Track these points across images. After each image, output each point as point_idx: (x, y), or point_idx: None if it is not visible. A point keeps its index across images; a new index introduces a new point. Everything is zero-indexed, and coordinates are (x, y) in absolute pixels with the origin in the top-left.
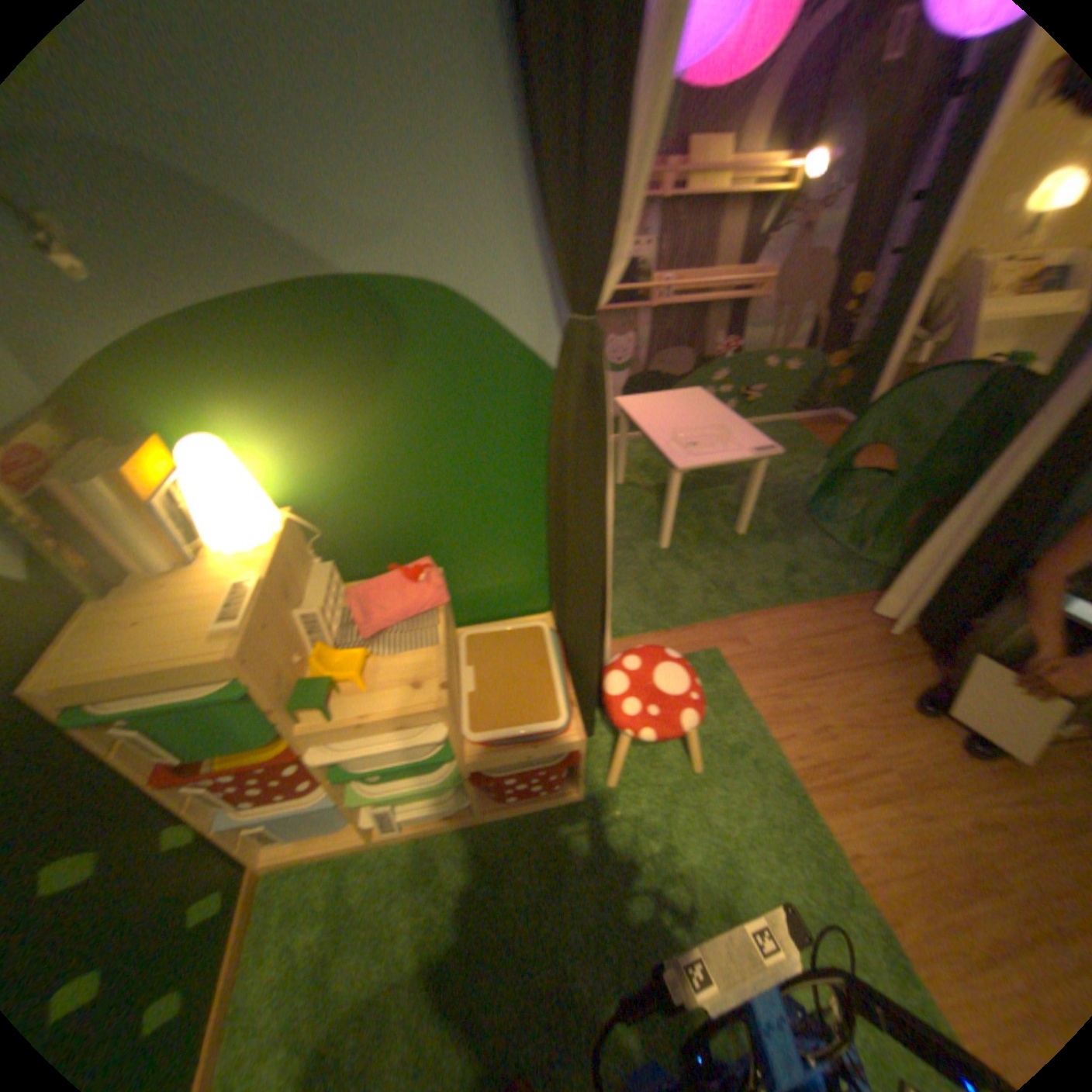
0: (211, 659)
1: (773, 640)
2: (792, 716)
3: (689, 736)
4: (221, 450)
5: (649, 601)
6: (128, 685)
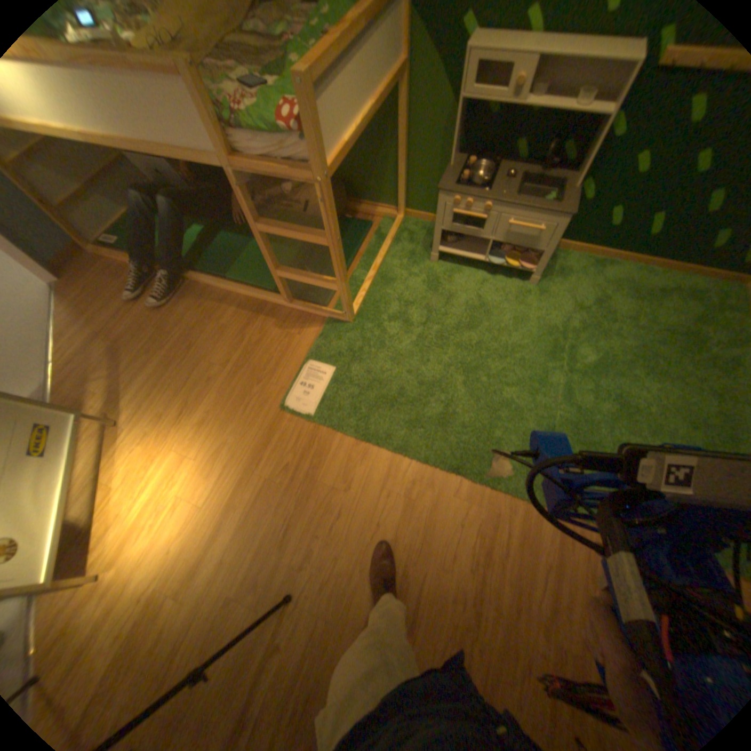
0: None
1: None
2: None
3: None
4: None
5: None
6: None
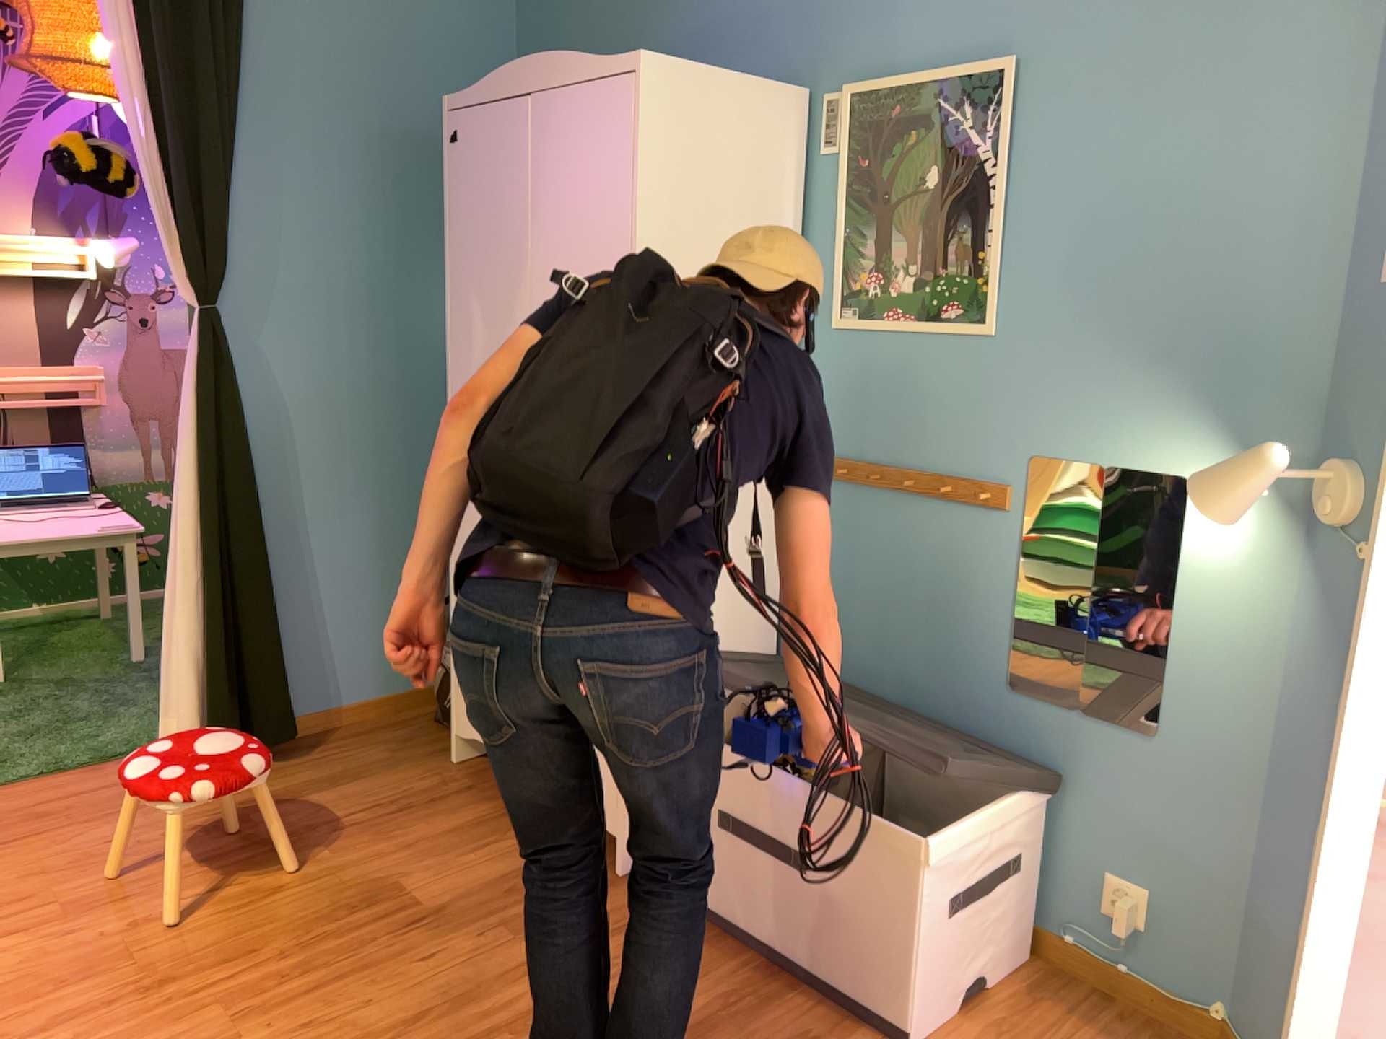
0: None
1: None
2: None
3: None
4: None
5: None
6: None
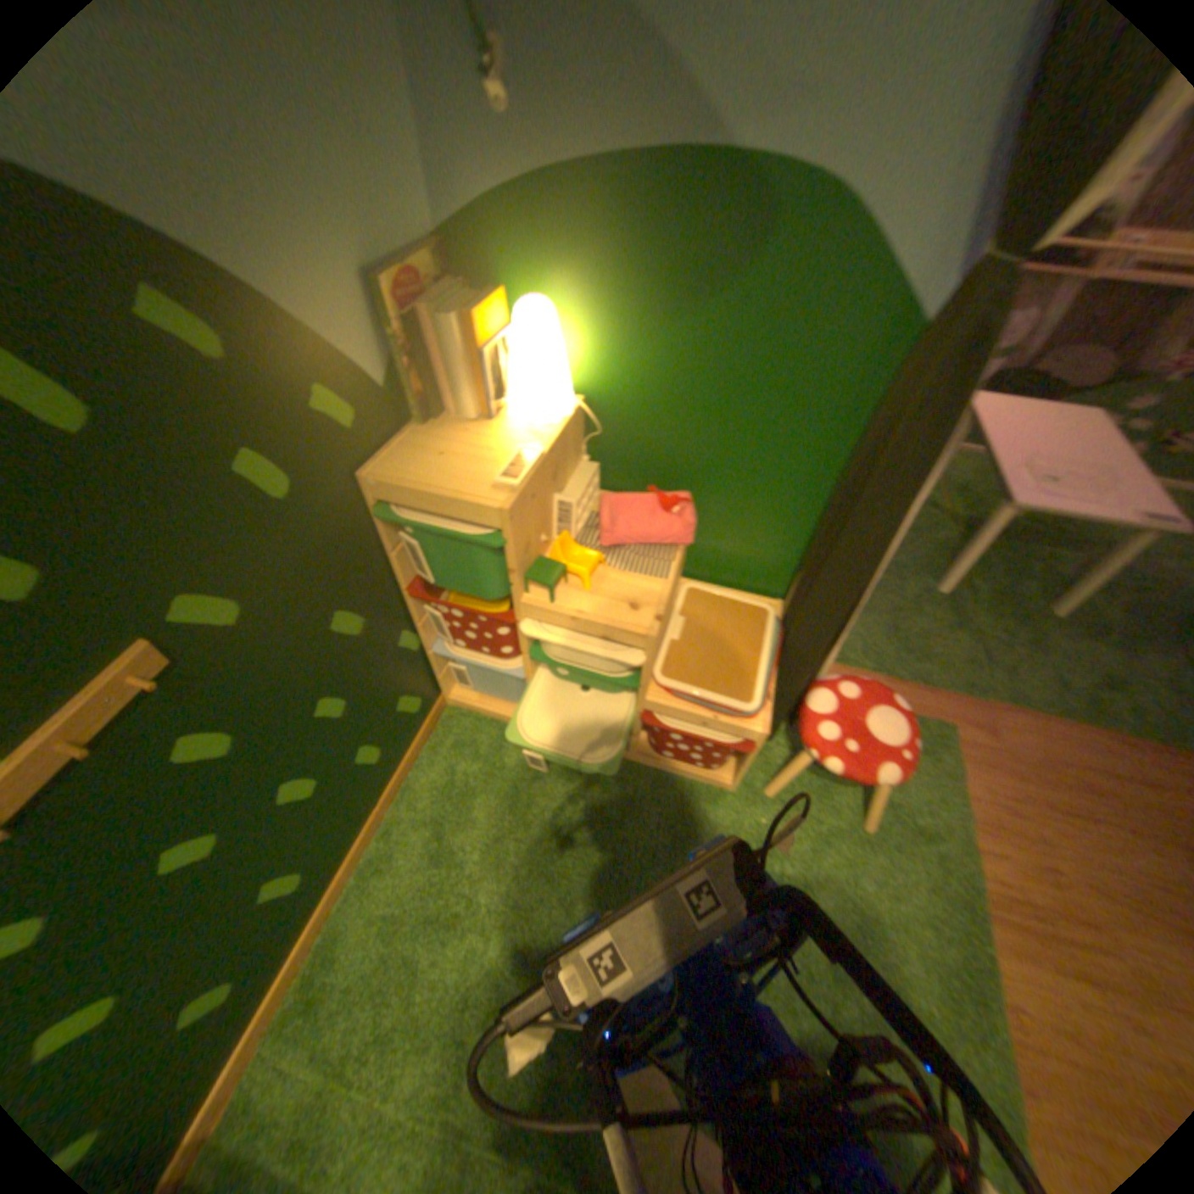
0: (488, 505)
1: (1035, 752)
2: (1016, 840)
3: (880, 791)
4: (551, 319)
5: (895, 643)
6: (424, 502)
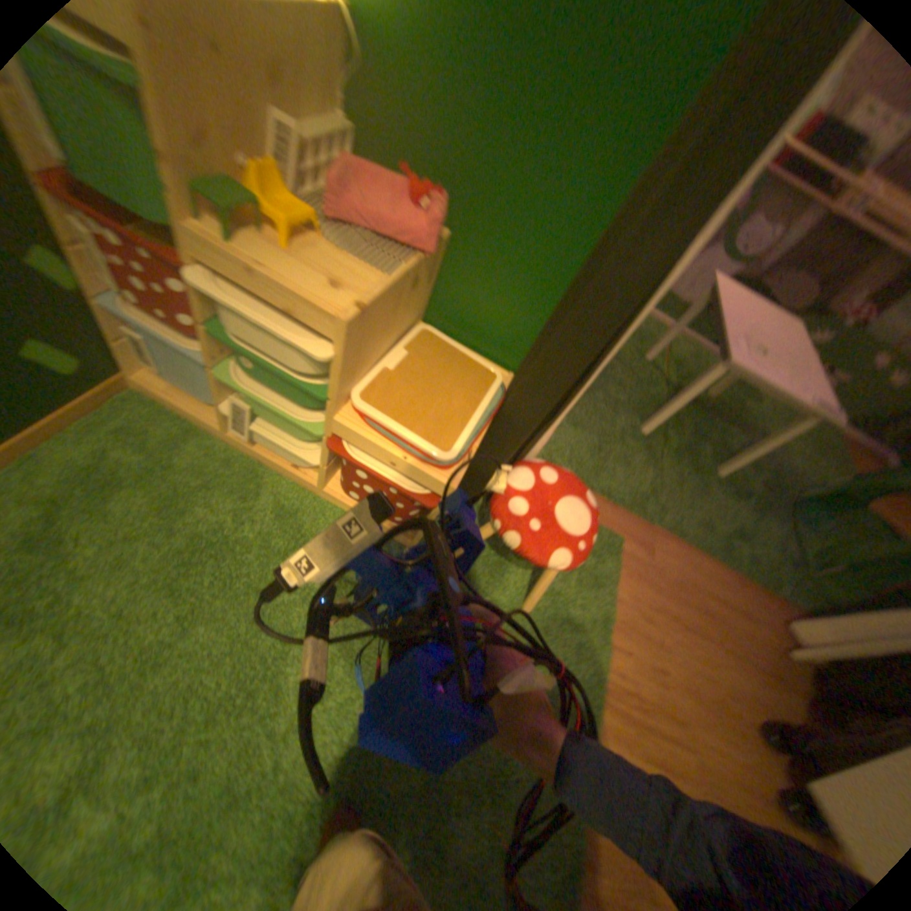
0: None
1: (677, 573)
2: (644, 641)
3: (548, 574)
4: None
5: (596, 460)
6: None
